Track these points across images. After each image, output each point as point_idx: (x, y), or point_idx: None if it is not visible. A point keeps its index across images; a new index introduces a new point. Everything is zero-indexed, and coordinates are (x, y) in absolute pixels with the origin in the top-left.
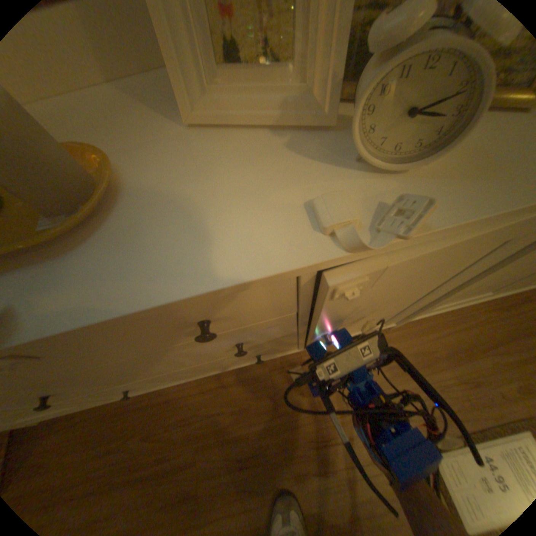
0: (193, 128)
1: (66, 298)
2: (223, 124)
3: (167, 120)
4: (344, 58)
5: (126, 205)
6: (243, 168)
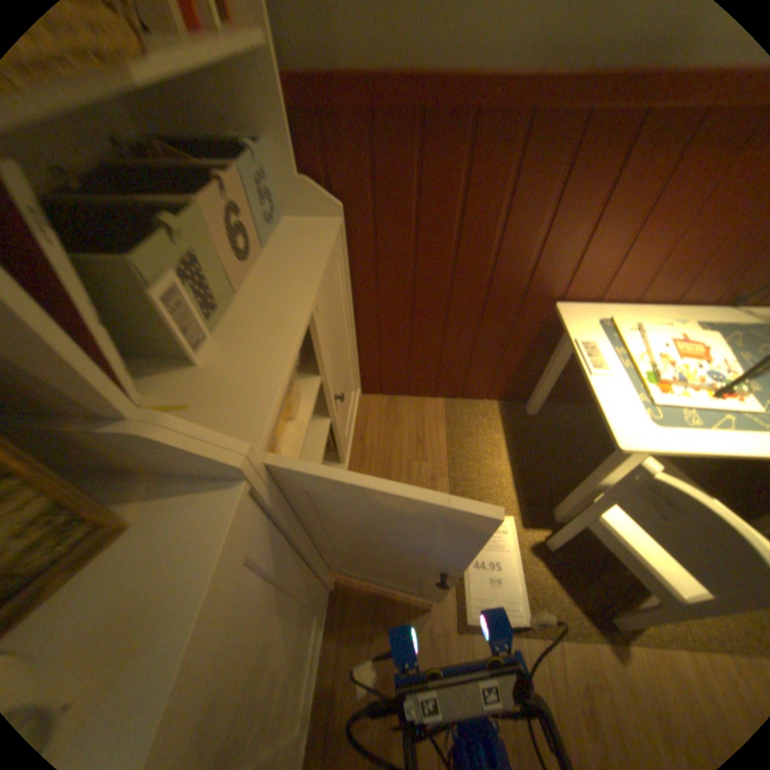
0: None
1: None
2: None
3: None
4: None
5: None
6: None
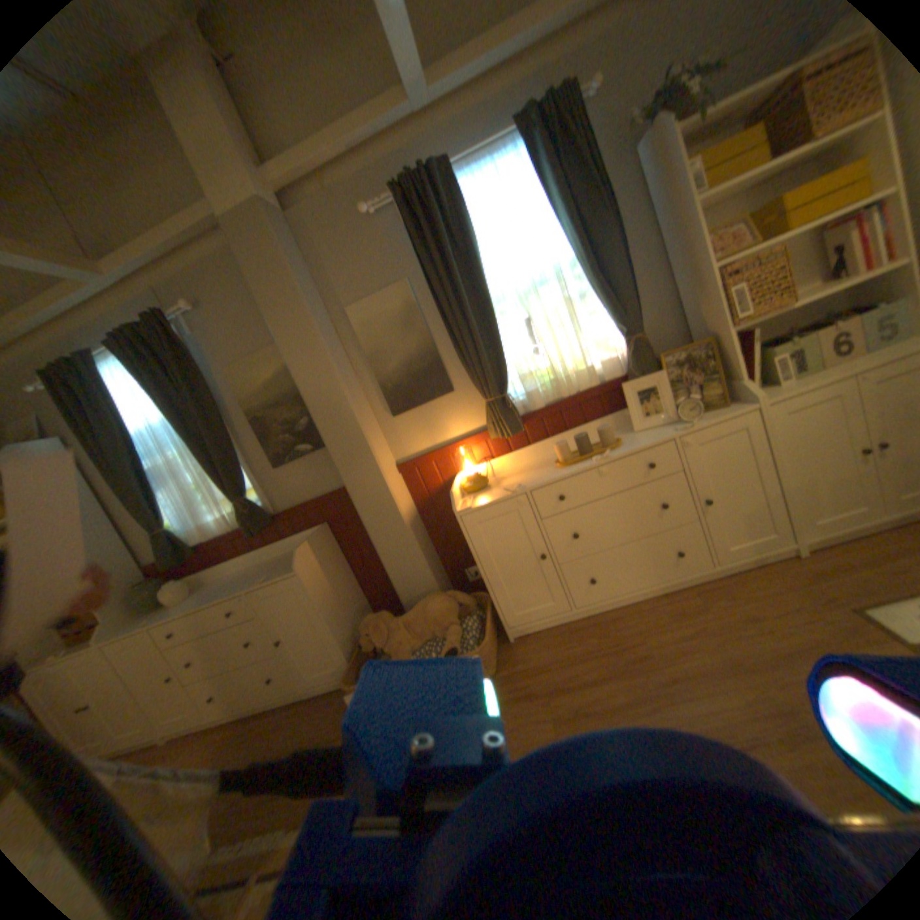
0: (636, 432)
1: (619, 451)
2: (645, 429)
3: (627, 433)
4: (673, 408)
5: (625, 442)
6: (653, 431)
